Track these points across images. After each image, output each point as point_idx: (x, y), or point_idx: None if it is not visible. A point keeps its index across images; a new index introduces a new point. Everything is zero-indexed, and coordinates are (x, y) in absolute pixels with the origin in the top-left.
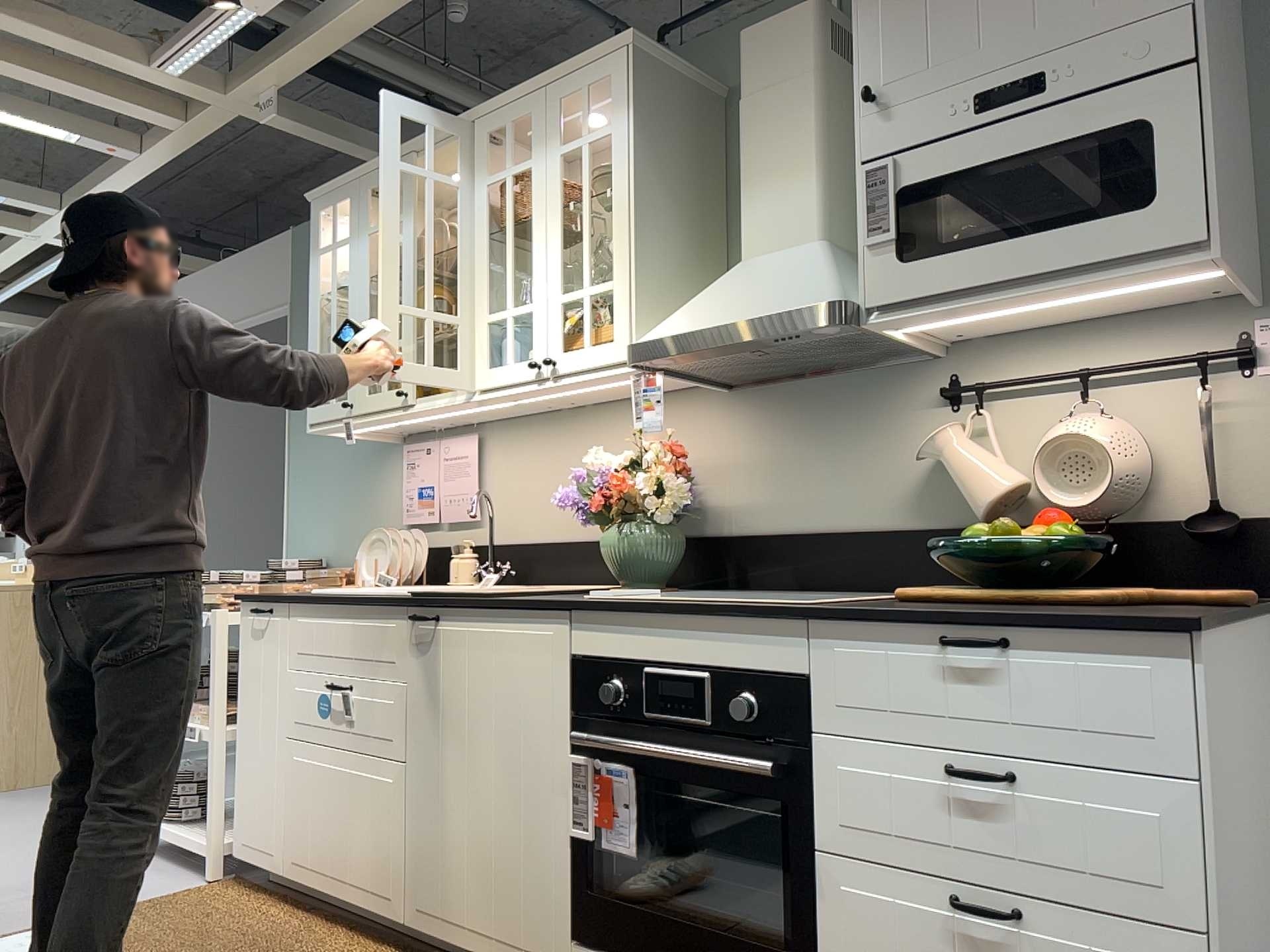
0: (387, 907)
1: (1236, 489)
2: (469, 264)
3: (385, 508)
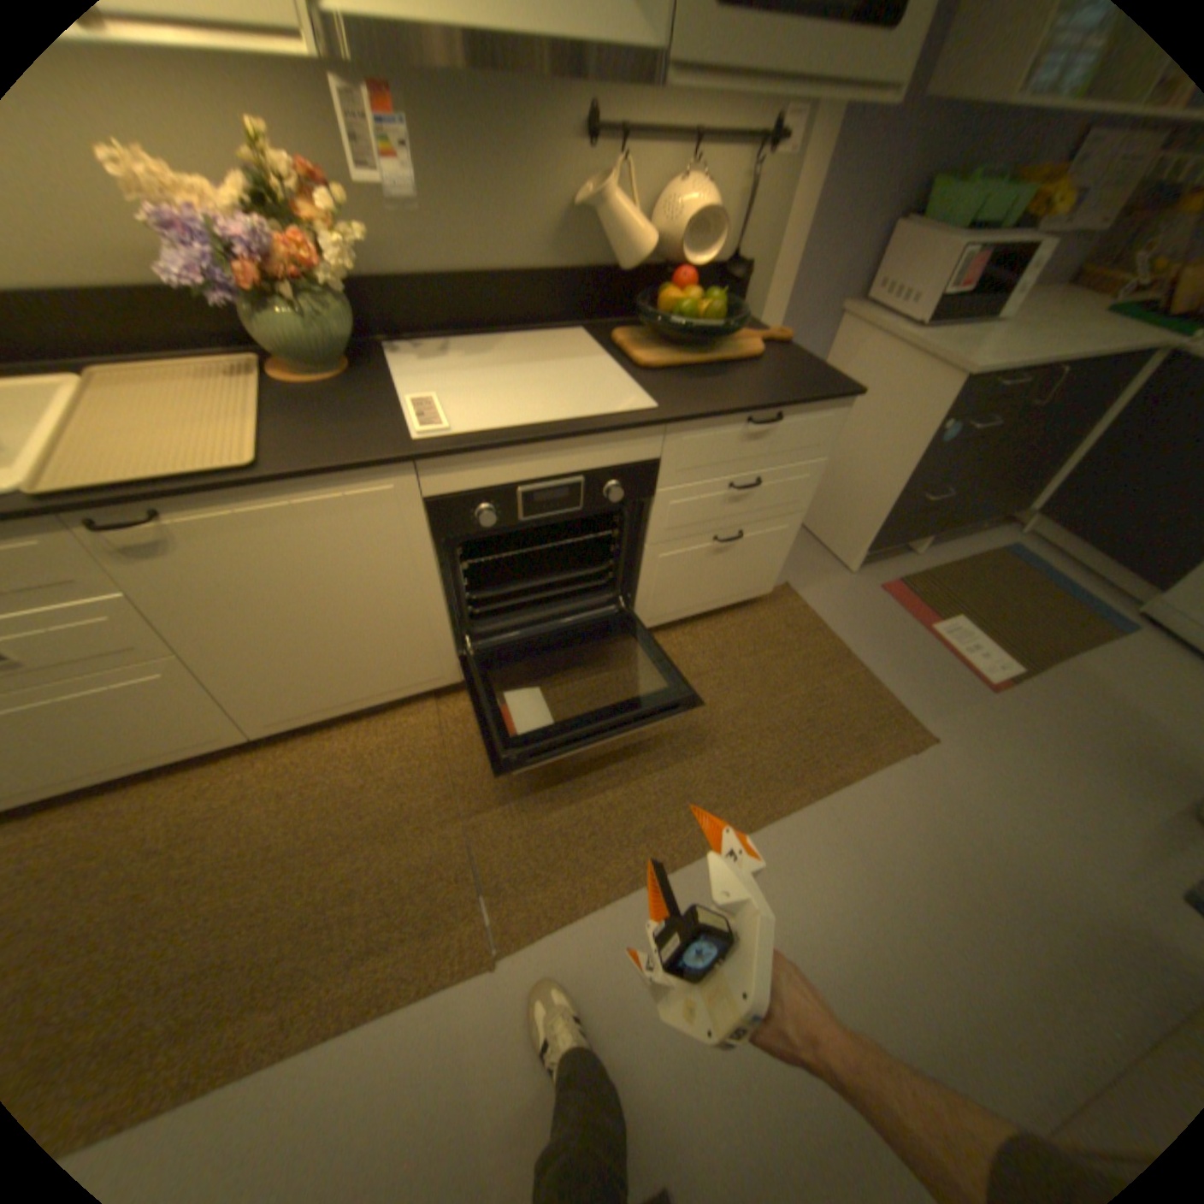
0: (215, 745)
1: (745, 240)
2: None
3: None
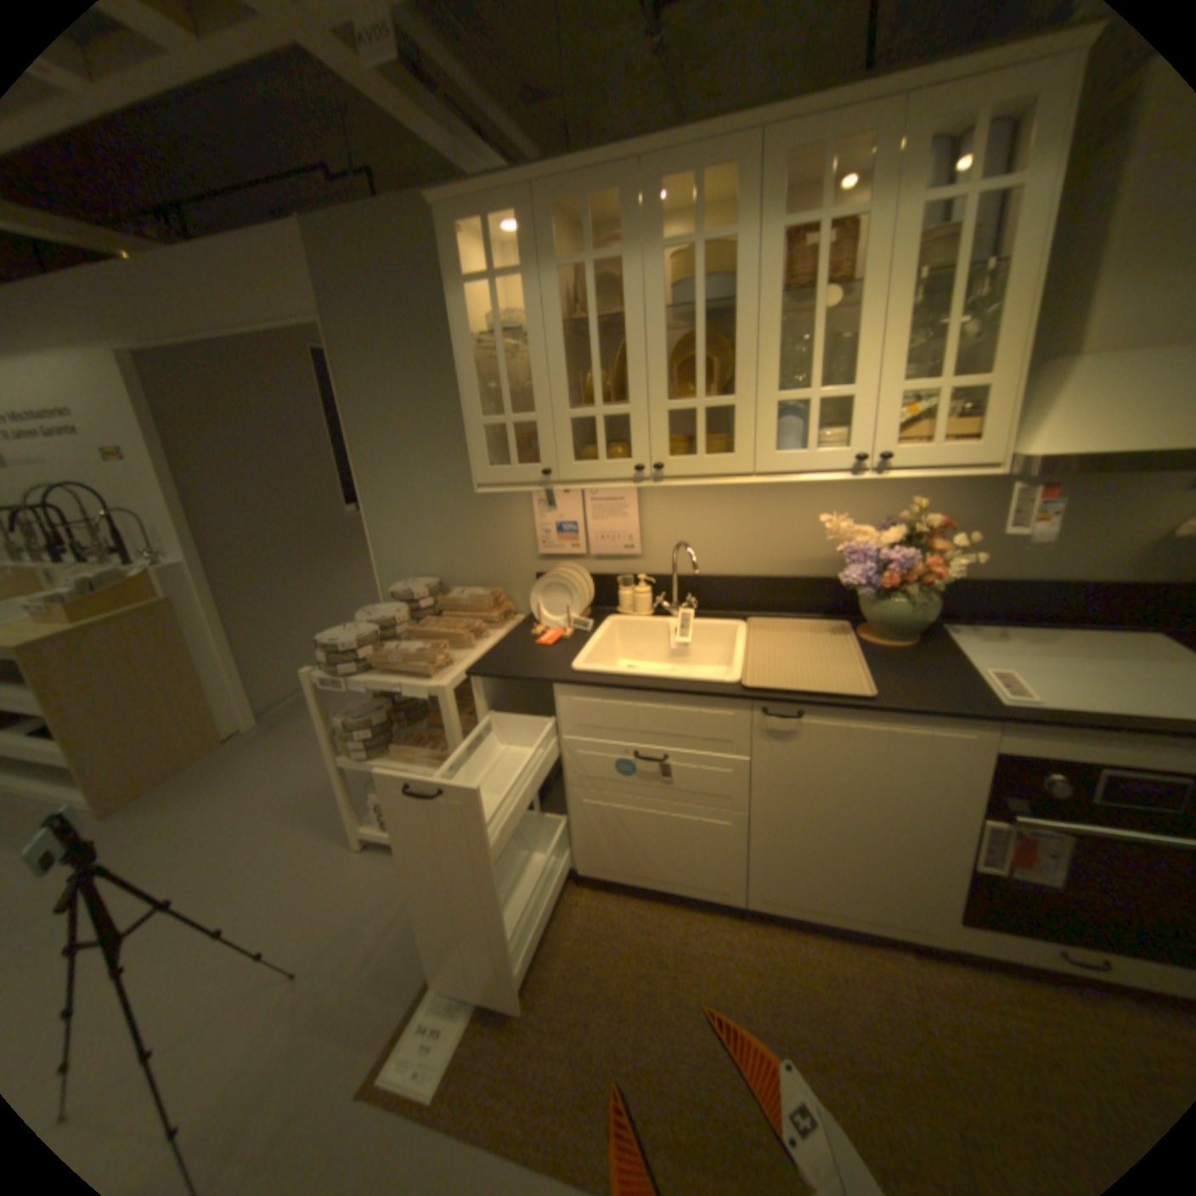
0: (726, 900)
1: None
2: (750, 327)
3: (509, 538)
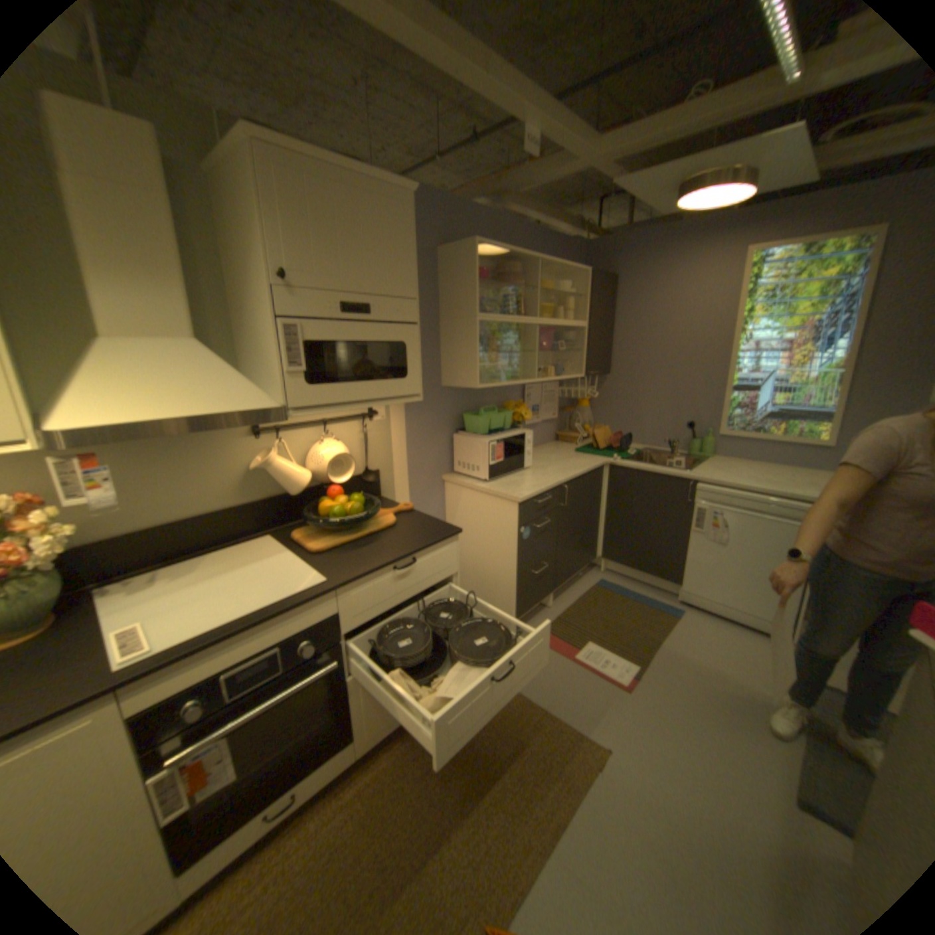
0: None
1: (370, 461)
2: None
3: None
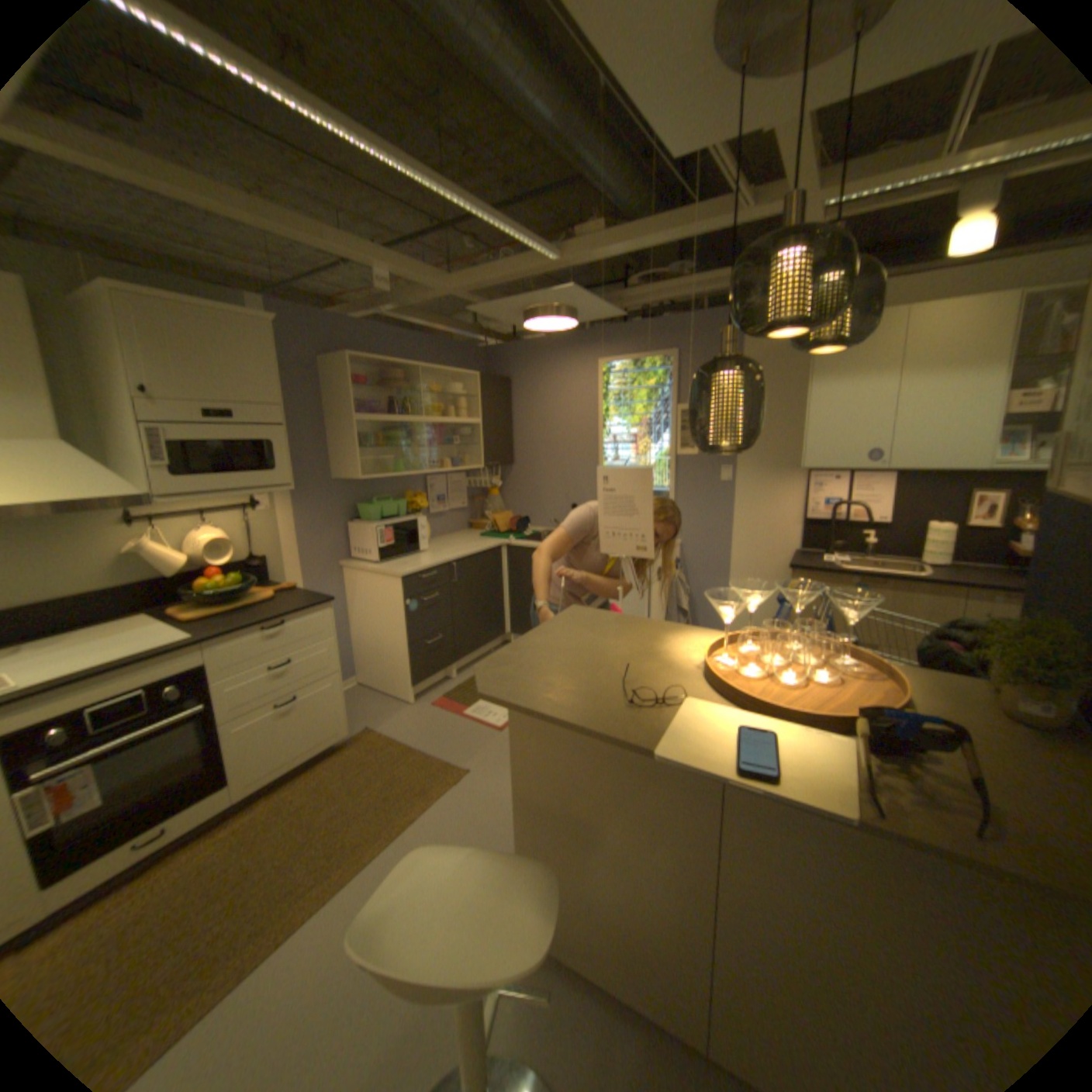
0: None
1: (256, 548)
2: None
3: None
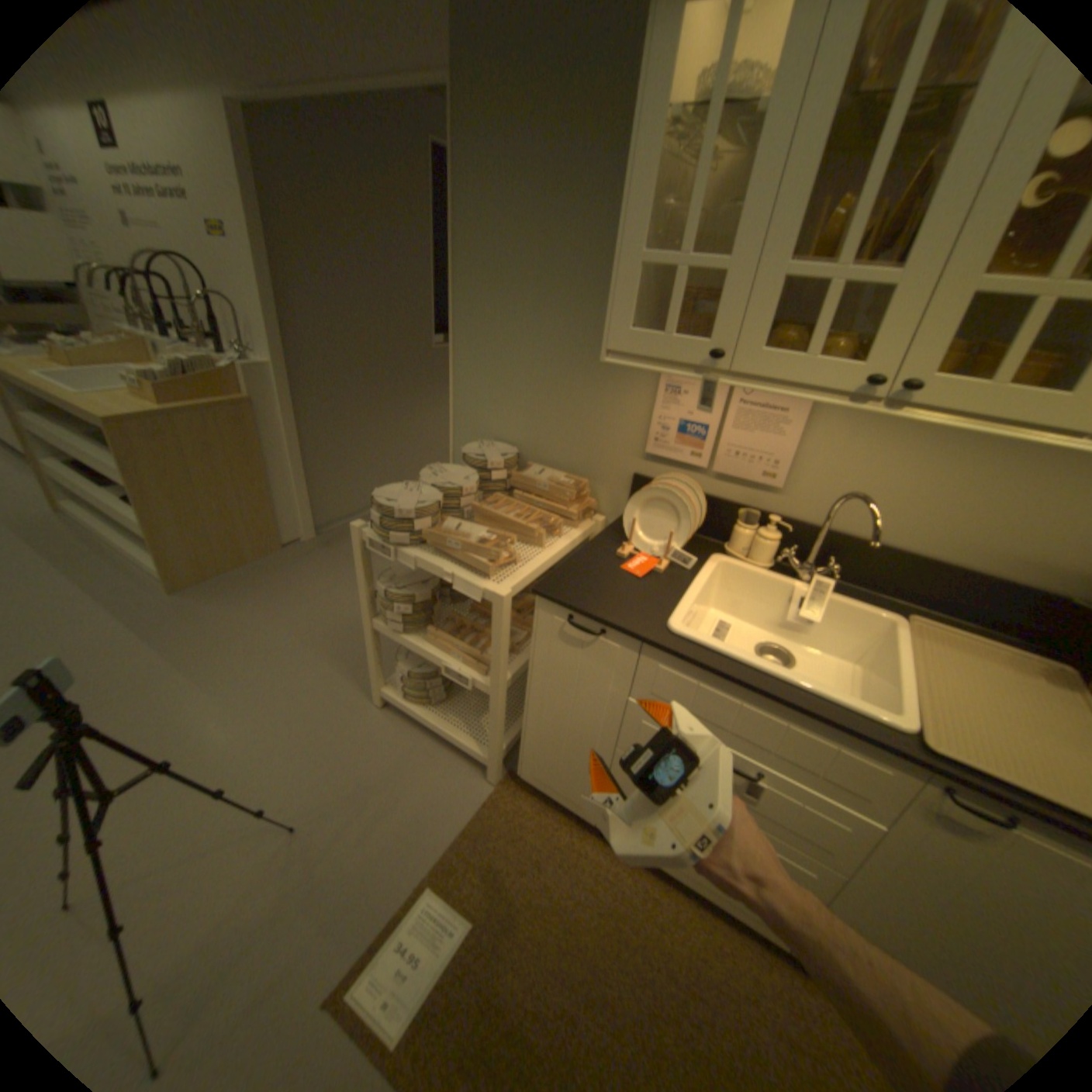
0: (767, 933)
1: None
2: None
3: (613, 422)
